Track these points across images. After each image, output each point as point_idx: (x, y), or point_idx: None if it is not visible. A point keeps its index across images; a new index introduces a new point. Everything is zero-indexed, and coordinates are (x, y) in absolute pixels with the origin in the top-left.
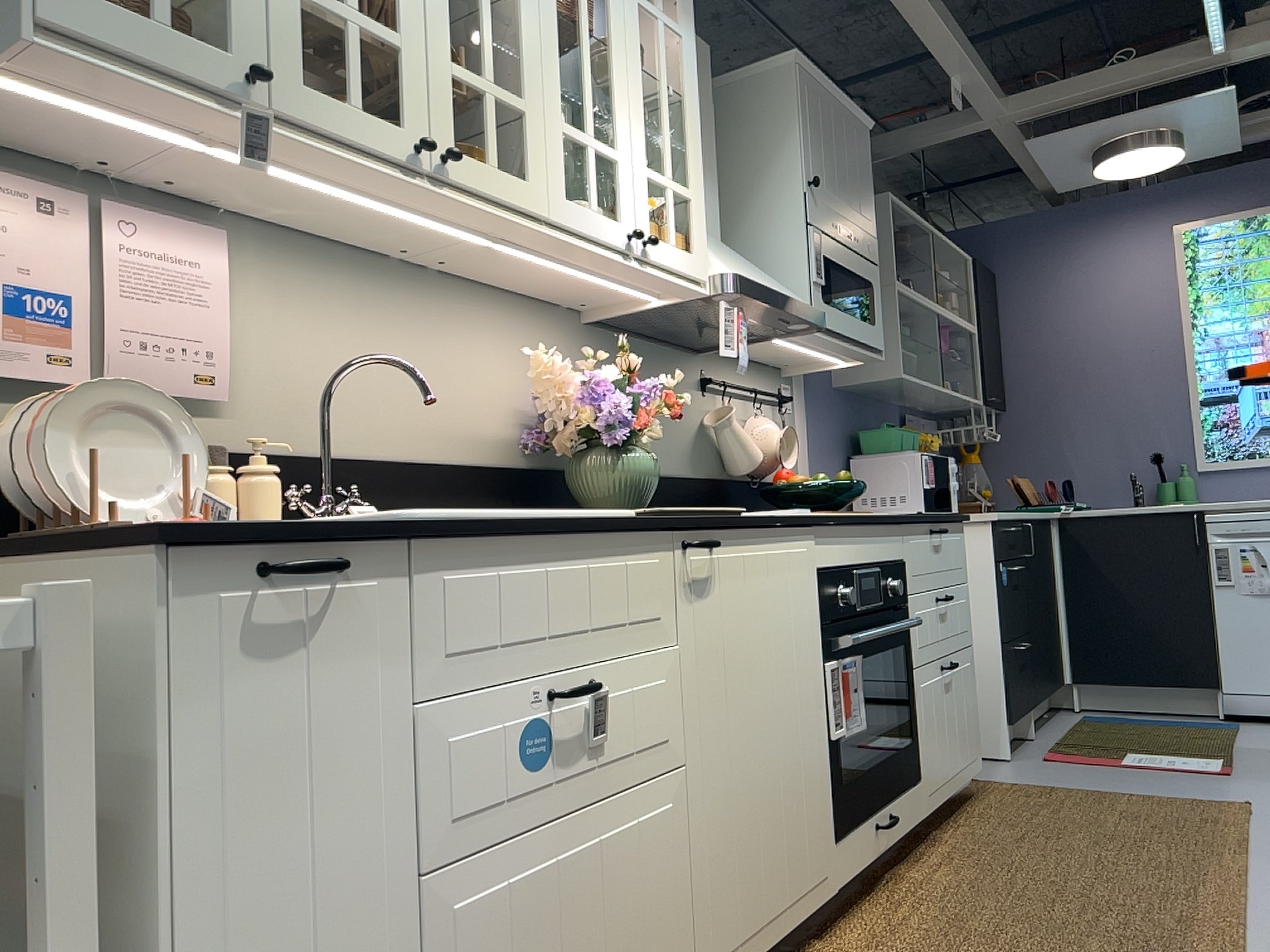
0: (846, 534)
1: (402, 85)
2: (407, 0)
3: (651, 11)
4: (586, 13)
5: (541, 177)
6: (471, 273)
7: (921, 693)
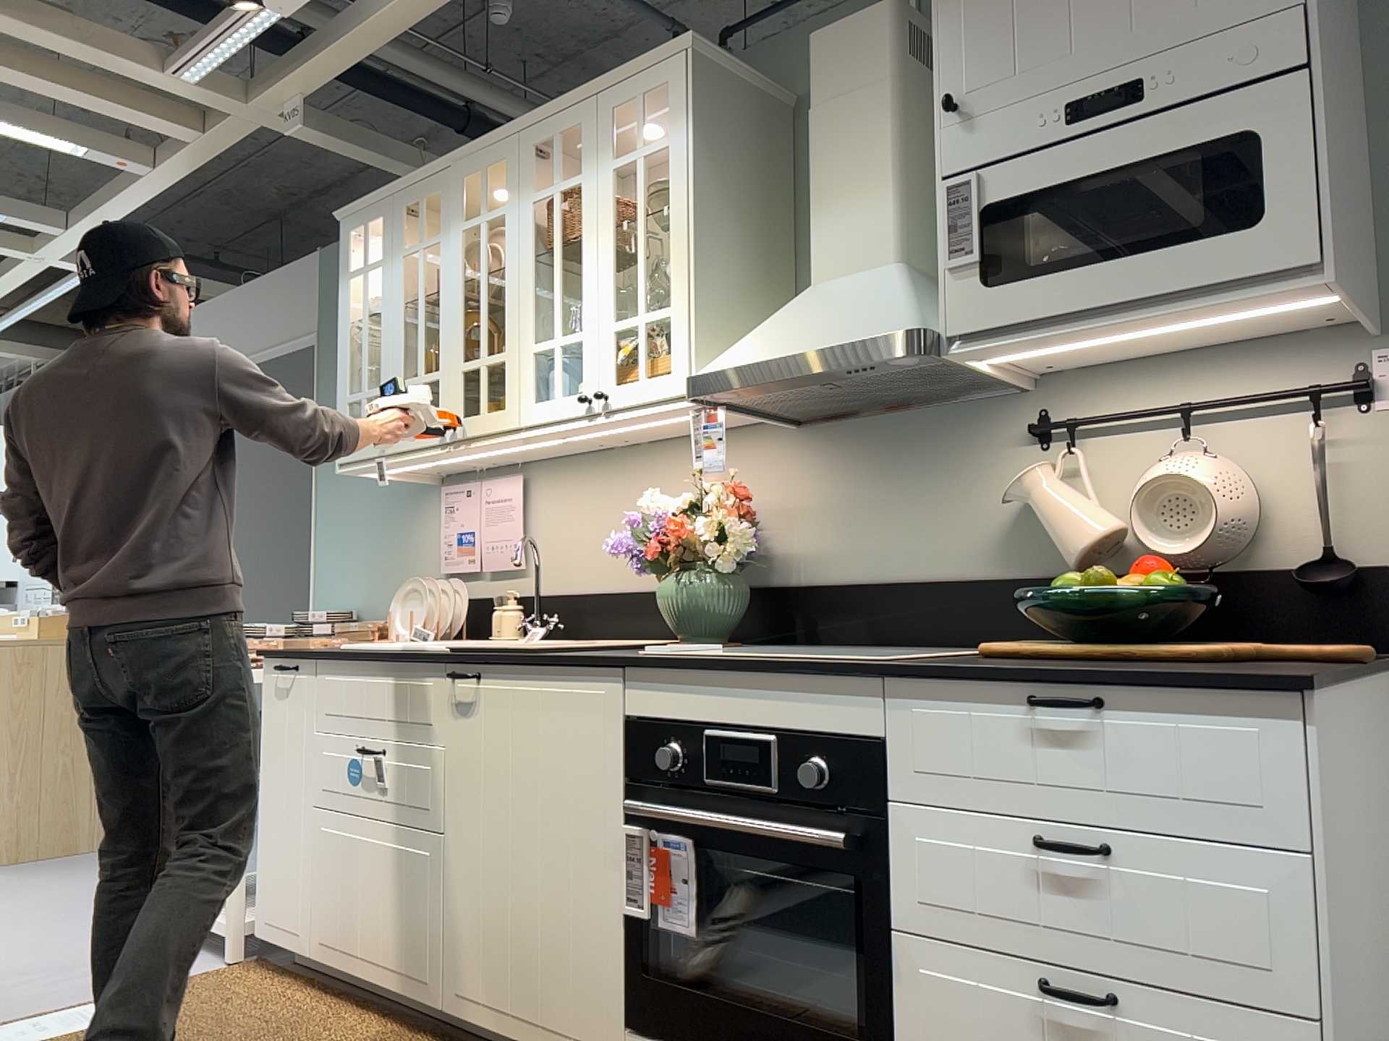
0: (689, 682)
1: (439, 398)
2: (442, 347)
3: (625, 163)
4: (556, 236)
5: (512, 399)
6: (655, 435)
7: (914, 982)
